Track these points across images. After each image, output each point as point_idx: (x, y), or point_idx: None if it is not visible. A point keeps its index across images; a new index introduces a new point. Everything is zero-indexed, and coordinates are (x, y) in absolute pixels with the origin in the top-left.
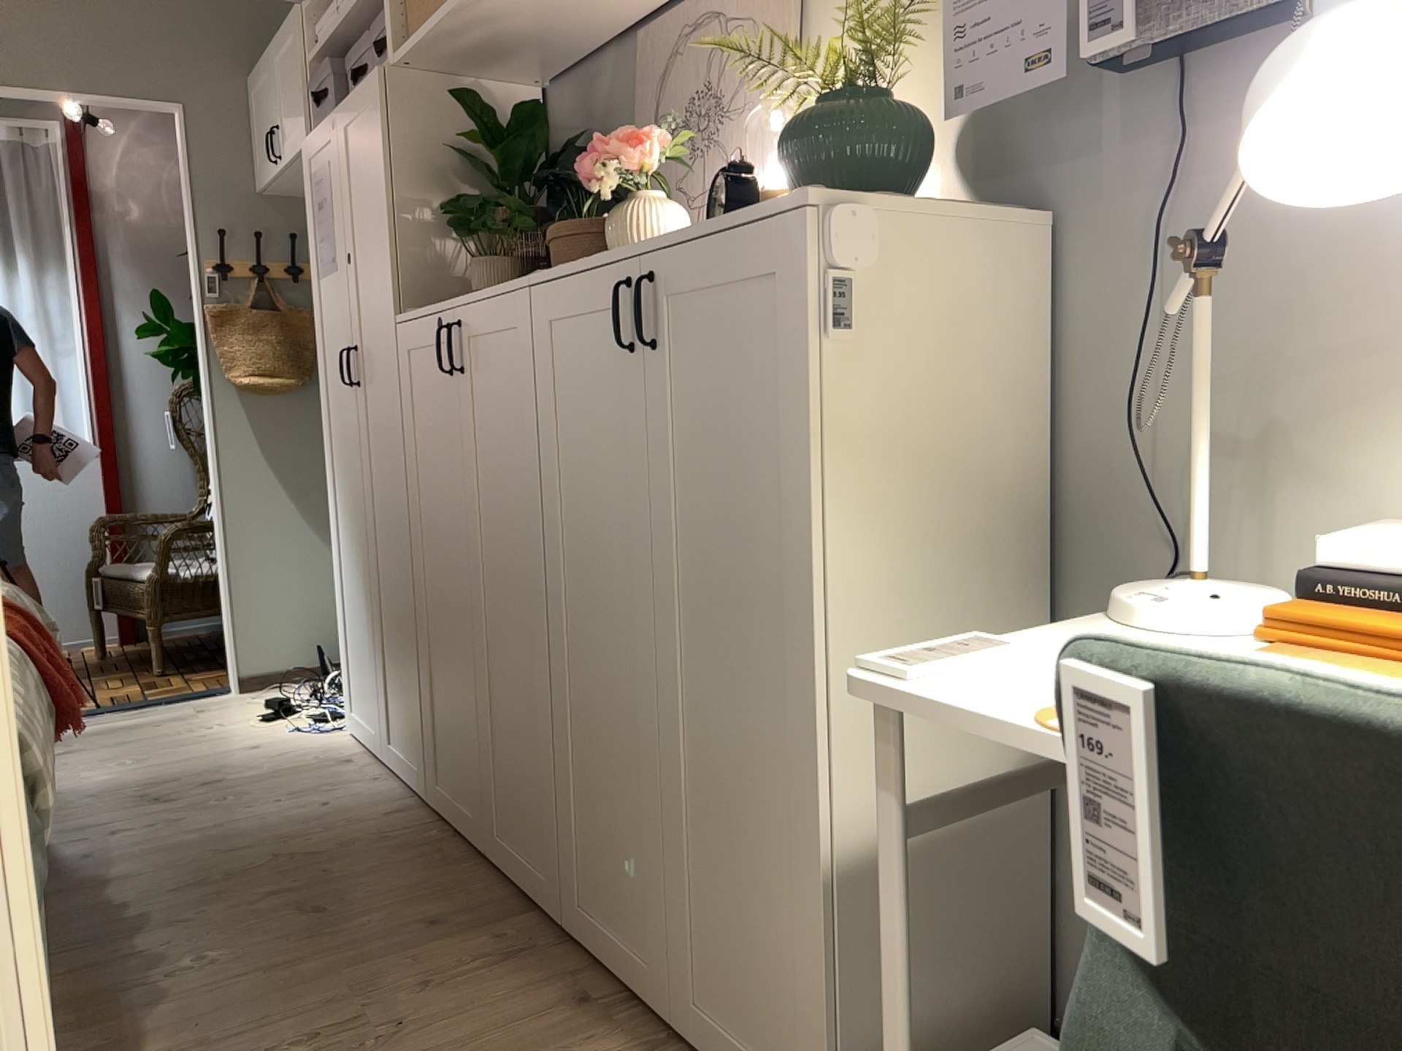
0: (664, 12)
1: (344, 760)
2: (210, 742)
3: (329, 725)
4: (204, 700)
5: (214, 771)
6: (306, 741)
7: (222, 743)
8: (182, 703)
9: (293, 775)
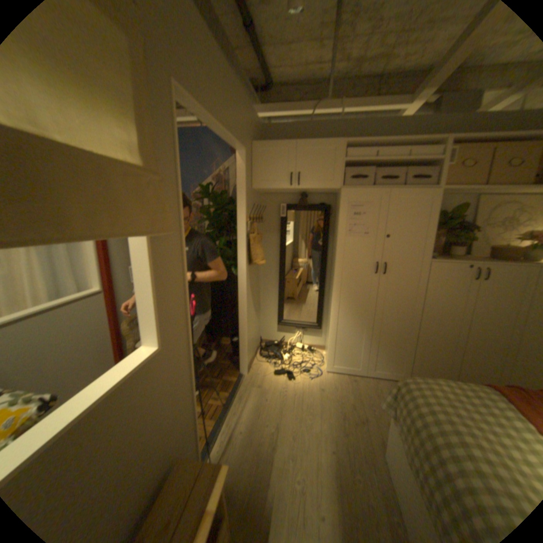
0: (489, 194)
1: (353, 381)
2: (305, 396)
3: (314, 373)
4: (246, 384)
5: (342, 405)
6: (326, 381)
7: (310, 395)
8: (242, 388)
9: (360, 393)
